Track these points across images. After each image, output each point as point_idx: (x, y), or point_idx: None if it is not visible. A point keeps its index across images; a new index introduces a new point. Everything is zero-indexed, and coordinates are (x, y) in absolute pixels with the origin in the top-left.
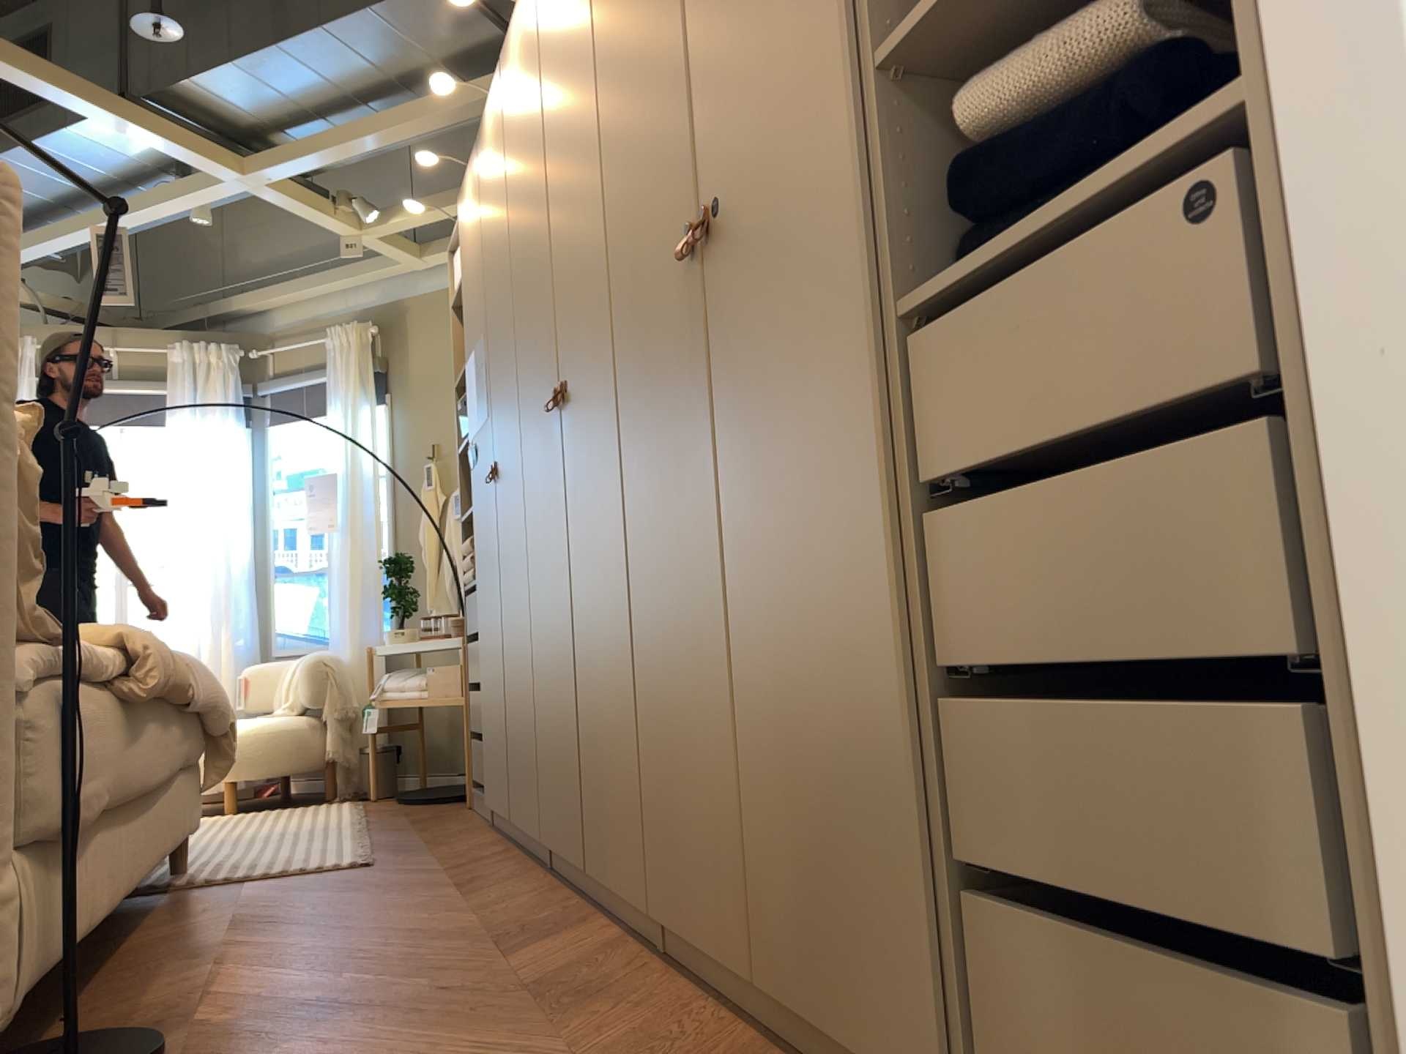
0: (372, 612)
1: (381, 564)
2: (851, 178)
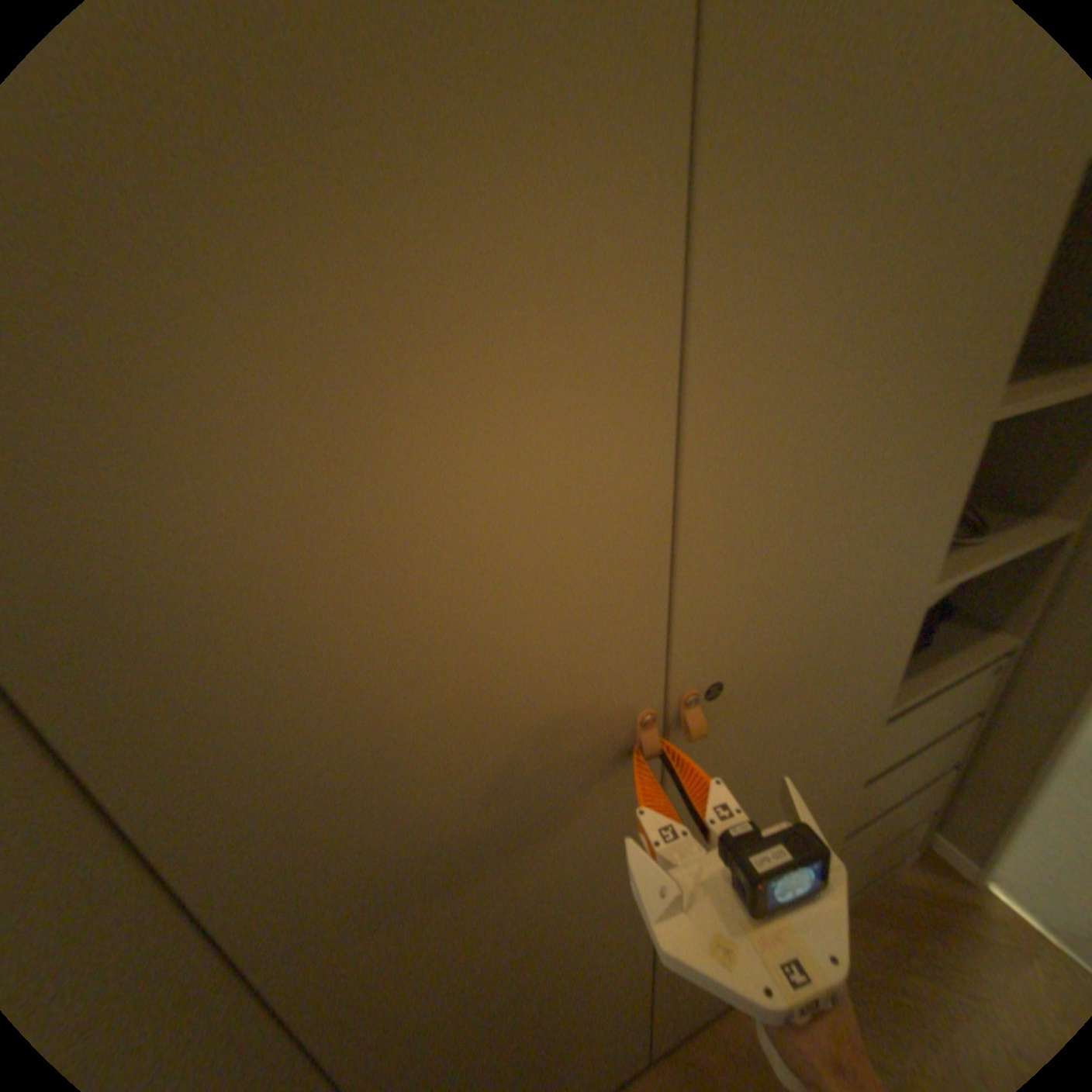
0: None
1: None
2: (913, 662)
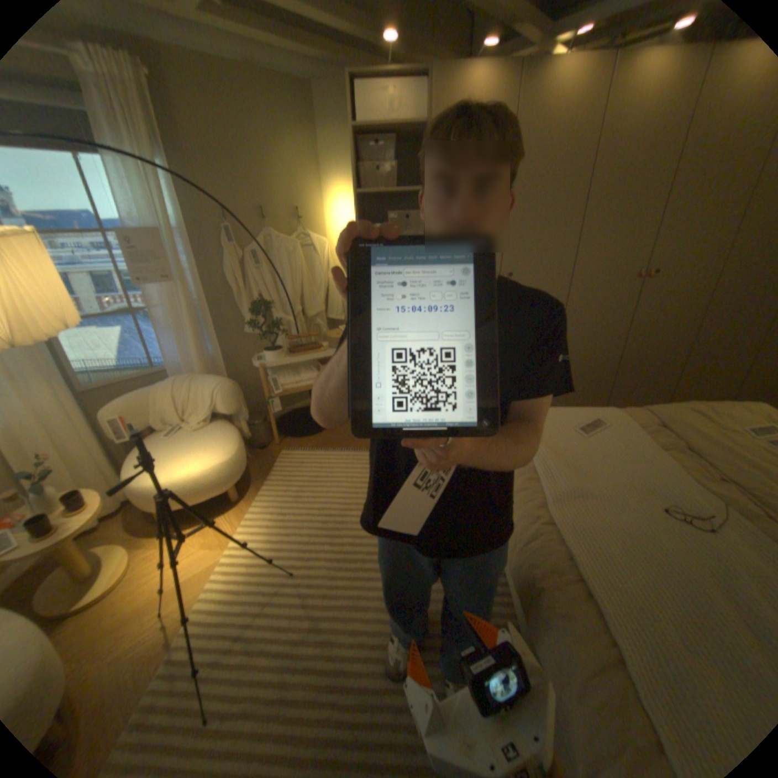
0: (200, 342)
1: (192, 305)
2: None
